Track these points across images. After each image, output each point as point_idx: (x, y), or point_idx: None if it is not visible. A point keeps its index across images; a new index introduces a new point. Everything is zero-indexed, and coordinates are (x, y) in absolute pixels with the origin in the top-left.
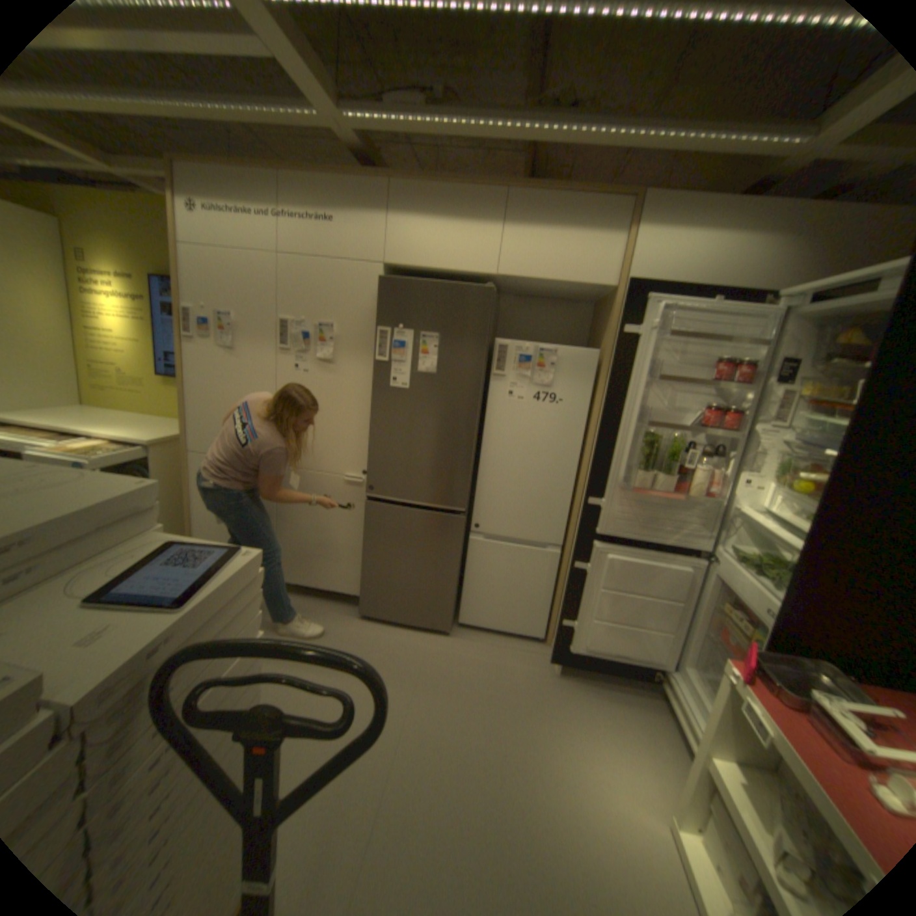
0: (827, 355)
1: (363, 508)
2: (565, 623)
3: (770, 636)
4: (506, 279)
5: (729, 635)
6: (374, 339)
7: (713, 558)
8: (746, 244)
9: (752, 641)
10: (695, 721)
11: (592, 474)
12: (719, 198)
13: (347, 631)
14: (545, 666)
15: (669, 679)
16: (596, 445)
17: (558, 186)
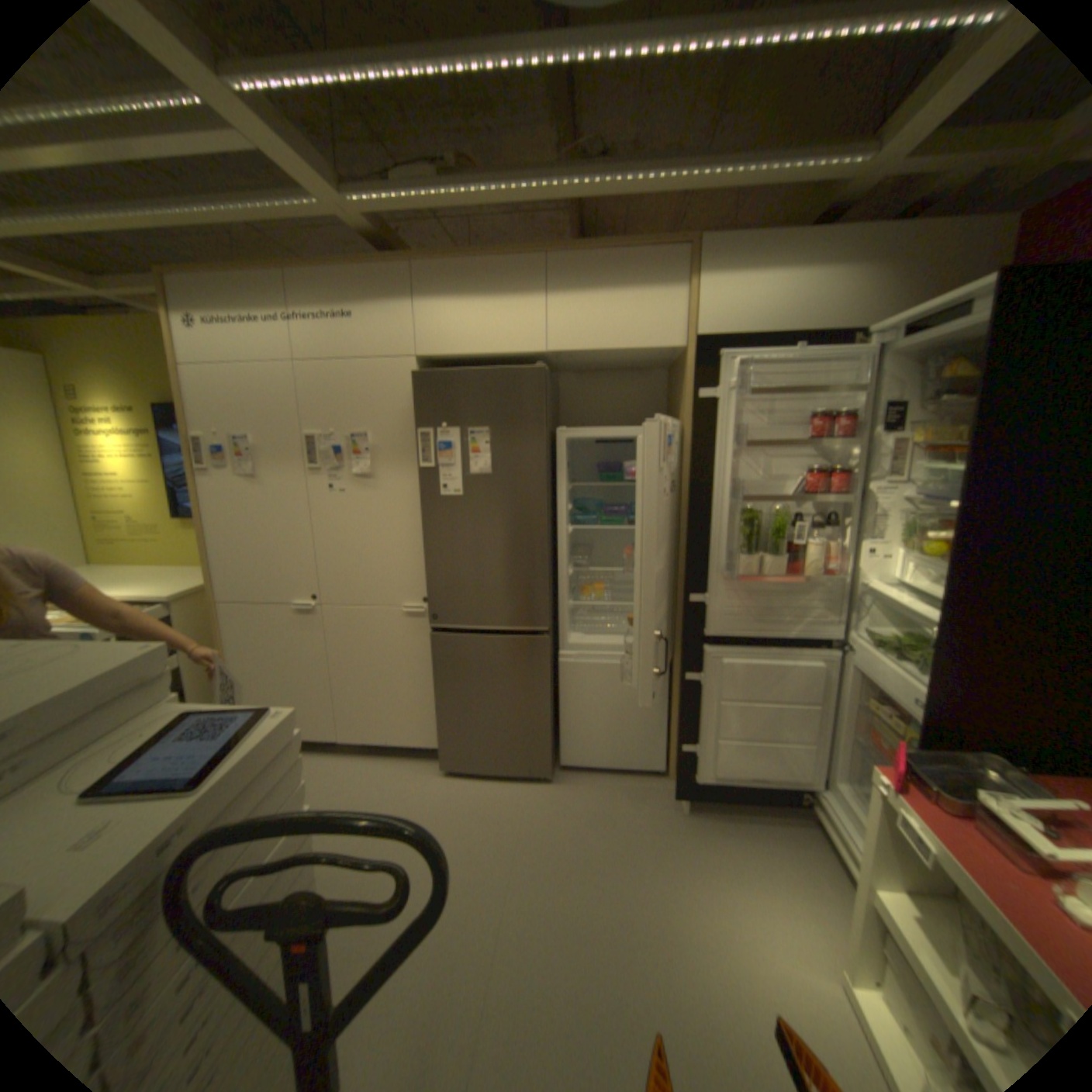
0: (935, 392)
1: (428, 643)
2: (685, 749)
3: (923, 731)
4: (558, 355)
5: (881, 737)
6: (416, 444)
7: (847, 647)
8: (824, 280)
9: (905, 741)
10: (856, 848)
11: (690, 567)
12: (784, 233)
13: (427, 793)
14: (670, 804)
15: (820, 800)
16: (690, 532)
17: (601, 245)
